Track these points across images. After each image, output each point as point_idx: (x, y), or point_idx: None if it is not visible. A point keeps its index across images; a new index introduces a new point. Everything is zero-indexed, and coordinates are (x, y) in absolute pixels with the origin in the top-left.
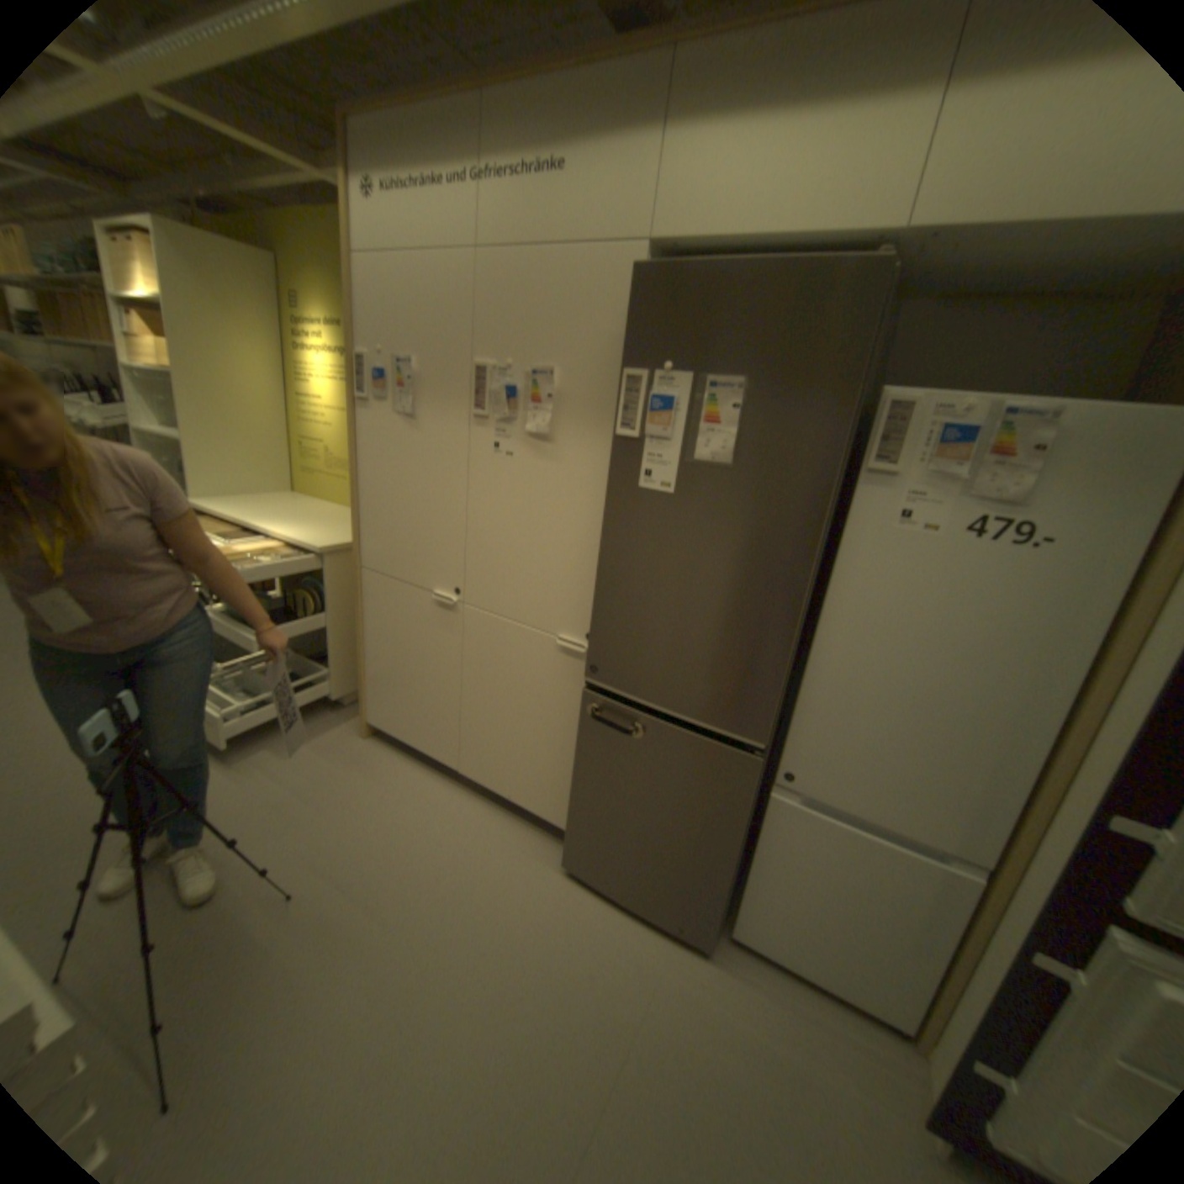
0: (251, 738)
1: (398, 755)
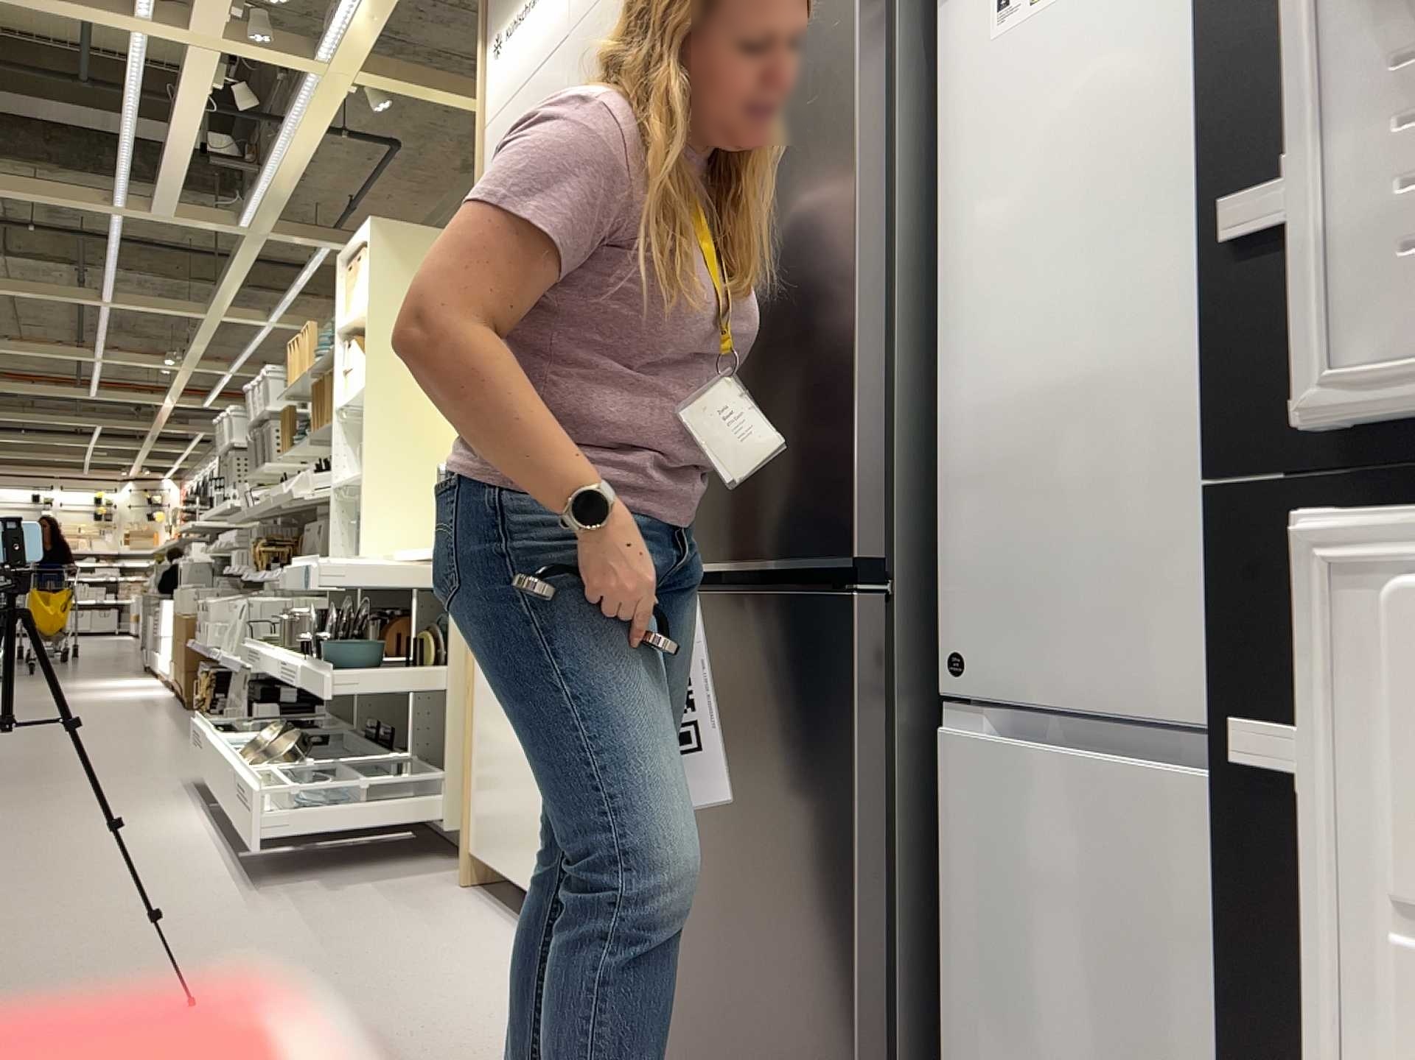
0: (311, 869)
1: (495, 909)
